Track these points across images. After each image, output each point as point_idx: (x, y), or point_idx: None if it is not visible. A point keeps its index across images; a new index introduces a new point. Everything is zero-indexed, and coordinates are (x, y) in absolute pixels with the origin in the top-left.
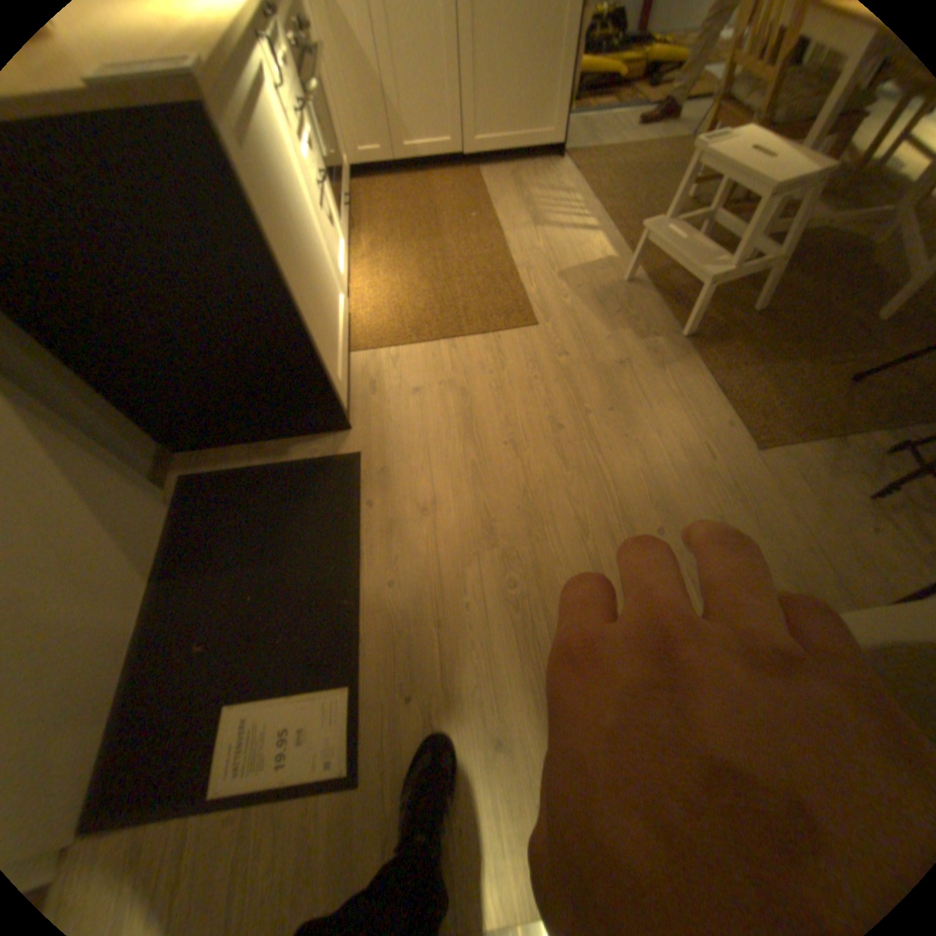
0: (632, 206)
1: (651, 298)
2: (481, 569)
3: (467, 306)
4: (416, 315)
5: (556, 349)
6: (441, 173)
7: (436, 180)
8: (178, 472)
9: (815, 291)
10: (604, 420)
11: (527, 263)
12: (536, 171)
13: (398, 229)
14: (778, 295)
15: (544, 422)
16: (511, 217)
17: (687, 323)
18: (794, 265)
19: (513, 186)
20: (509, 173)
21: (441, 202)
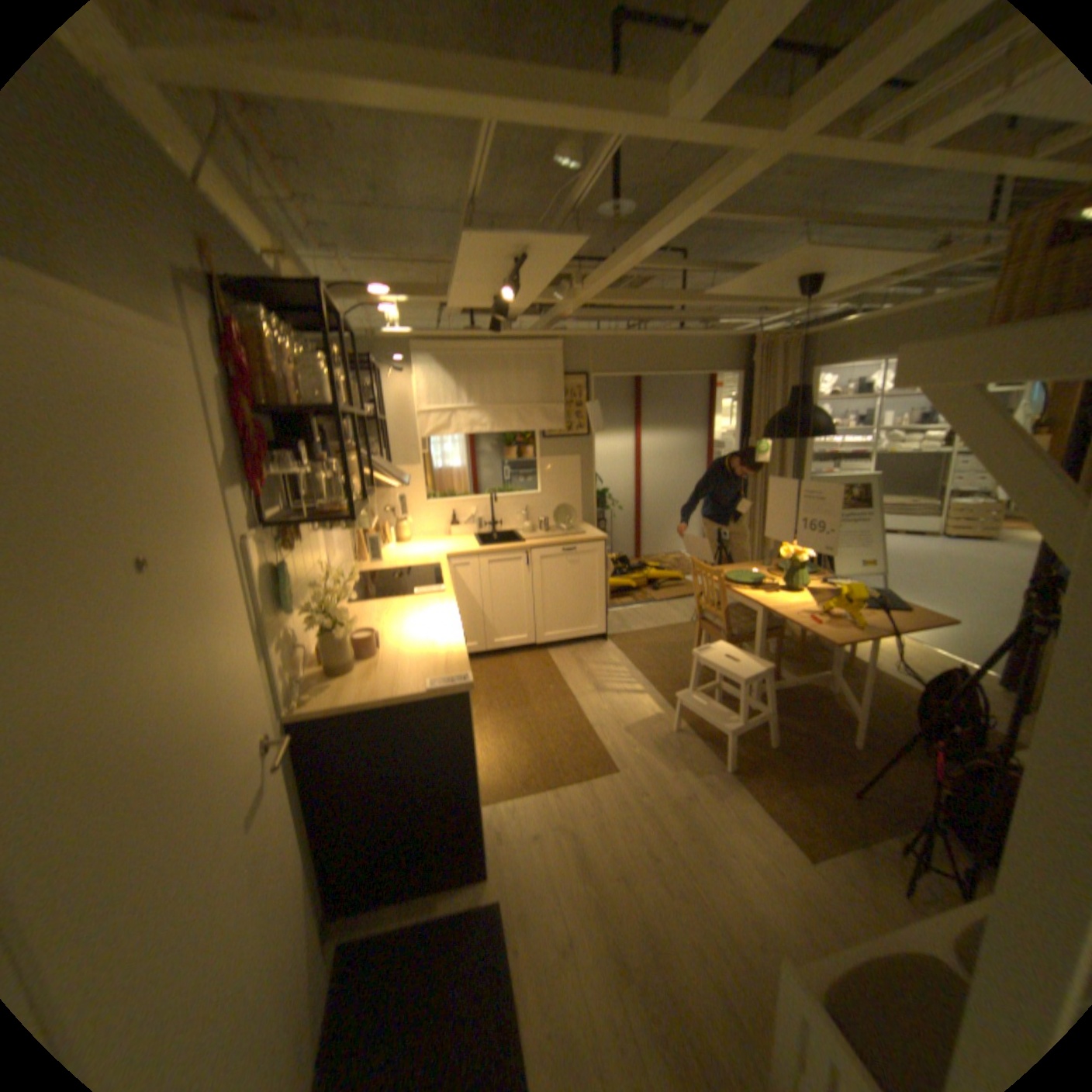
0: (664, 676)
1: (697, 745)
2: (625, 1010)
3: (562, 762)
4: (523, 773)
5: (638, 793)
6: (520, 657)
7: (518, 662)
8: (334, 943)
9: (807, 732)
10: (690, 851)
11: (600, 724)
12: (589, 652)
13: (496, 702)
14: (784, 737)
15: (644, 858)
16: (579, 688)
17: (728, 763)
18: (787, 713)
19: (575, 664)
20: (570, 655)
21: (525, 679)
